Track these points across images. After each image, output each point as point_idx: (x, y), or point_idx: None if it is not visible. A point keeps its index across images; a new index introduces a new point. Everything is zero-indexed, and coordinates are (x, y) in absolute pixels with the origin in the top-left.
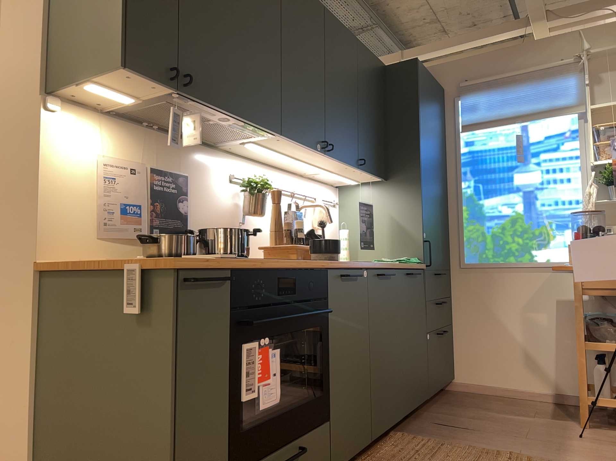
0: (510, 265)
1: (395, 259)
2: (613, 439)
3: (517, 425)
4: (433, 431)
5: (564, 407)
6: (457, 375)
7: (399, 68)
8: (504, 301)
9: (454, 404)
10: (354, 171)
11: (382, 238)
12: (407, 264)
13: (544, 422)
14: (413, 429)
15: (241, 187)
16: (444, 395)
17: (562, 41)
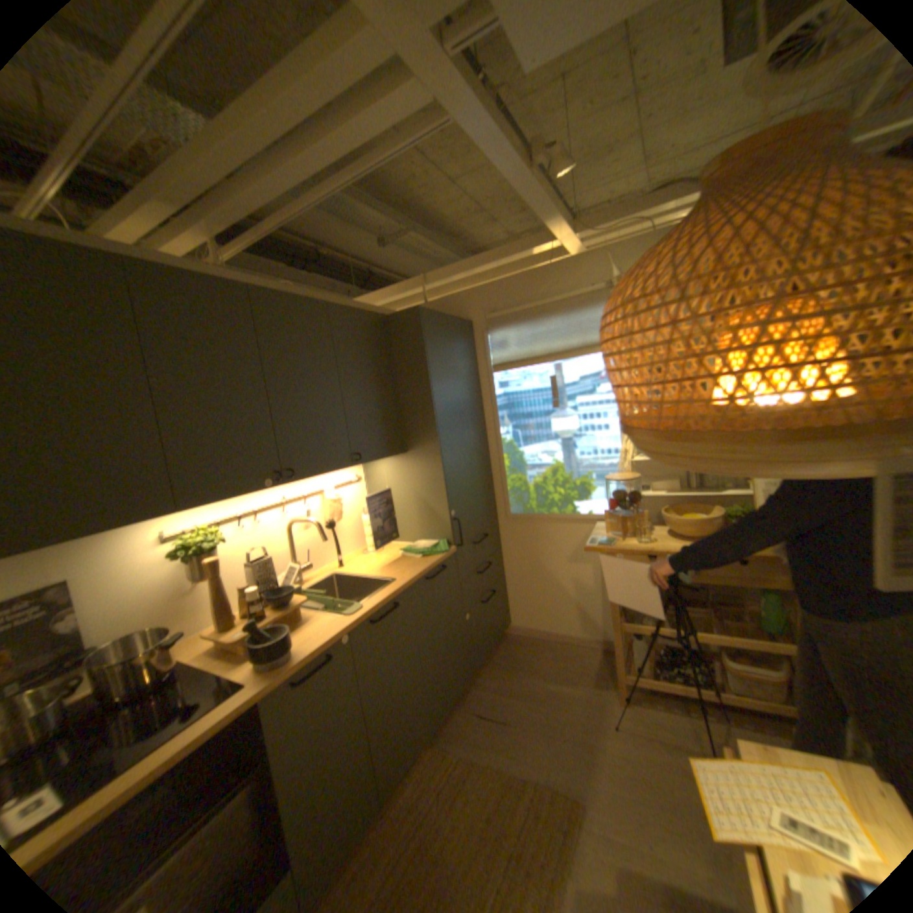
0: (552, 517)
1: (423, 540)
2: (648, 732)
3: (555, 709)
4: (468, 735)
5: (610, 660)
6: (512, 621)
7: (400, 318)
8: (550, 553)
9: (503, 667)
10: (352, 465)
11: (409, 516)
12: (430, 556)
13: (584, 699)
14: (448, 734)
15: (170, 556)
16: (498, 649)
17: (594, 258)
